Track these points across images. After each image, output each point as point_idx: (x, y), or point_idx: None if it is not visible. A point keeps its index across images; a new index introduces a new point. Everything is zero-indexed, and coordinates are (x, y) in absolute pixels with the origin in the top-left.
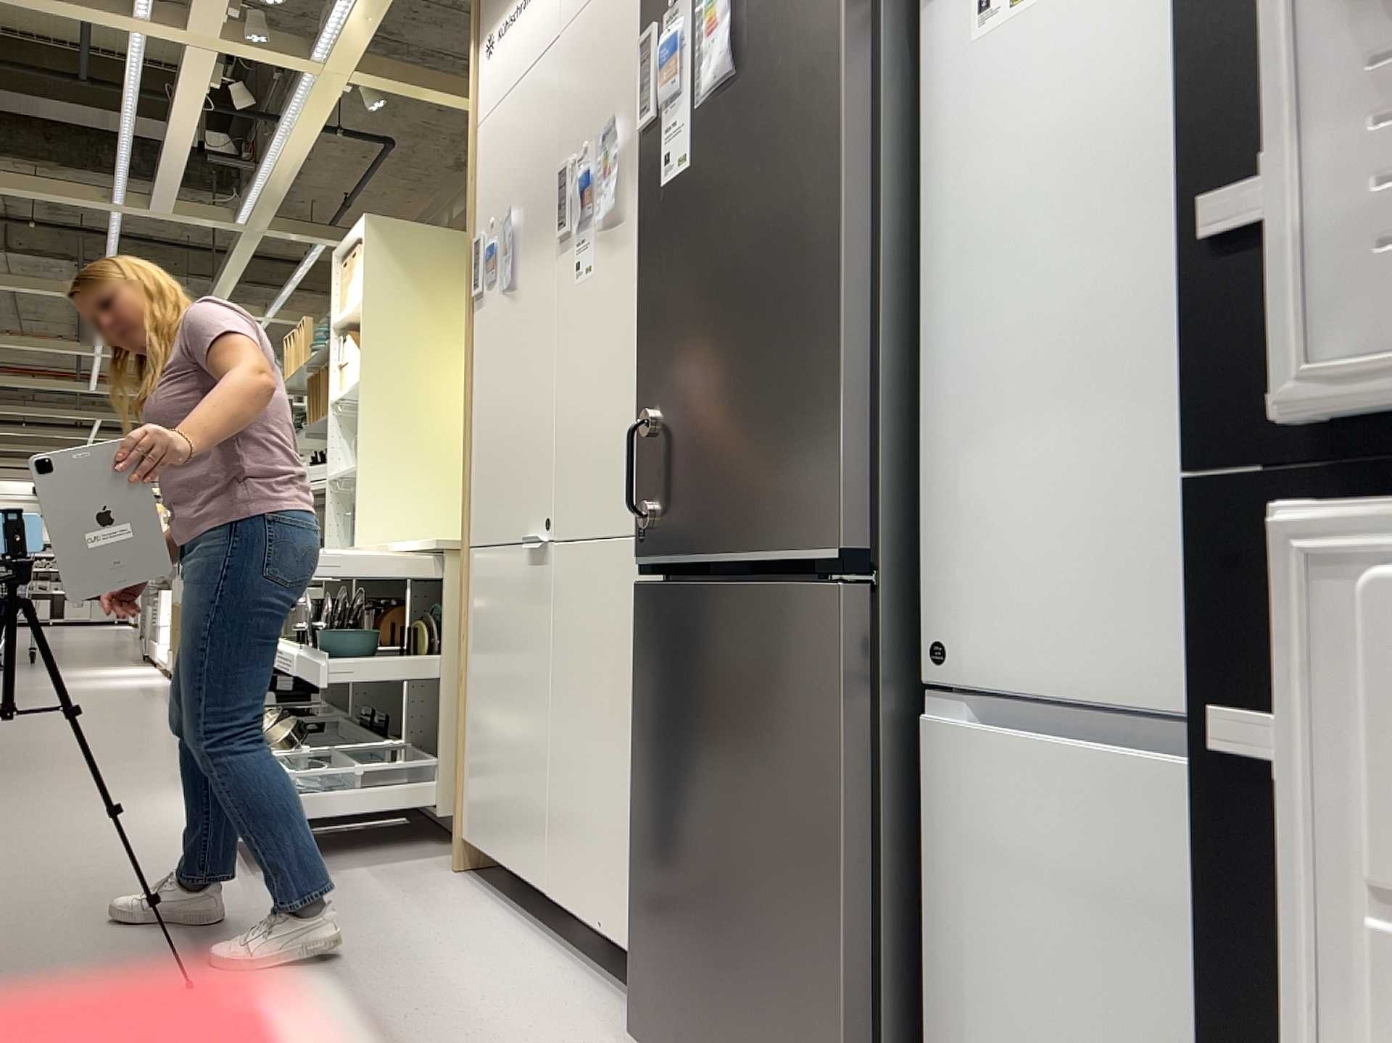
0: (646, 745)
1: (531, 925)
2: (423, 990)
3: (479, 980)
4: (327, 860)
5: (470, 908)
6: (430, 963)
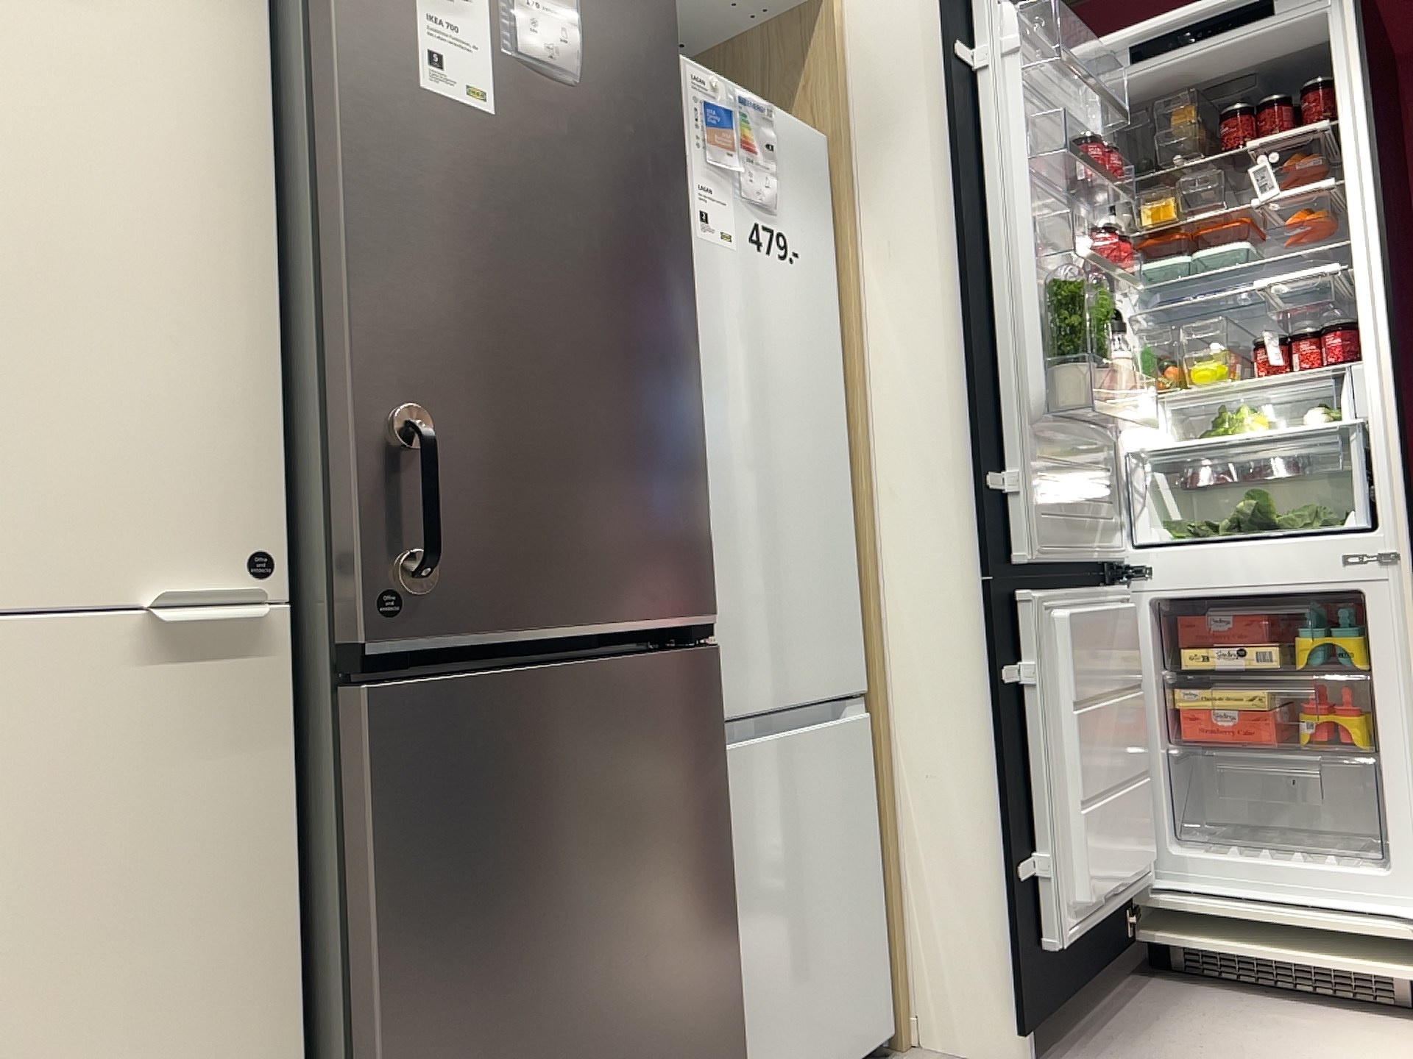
0: (420, 935)
1: None
2: None
3: None
4: None
5: None
6: None
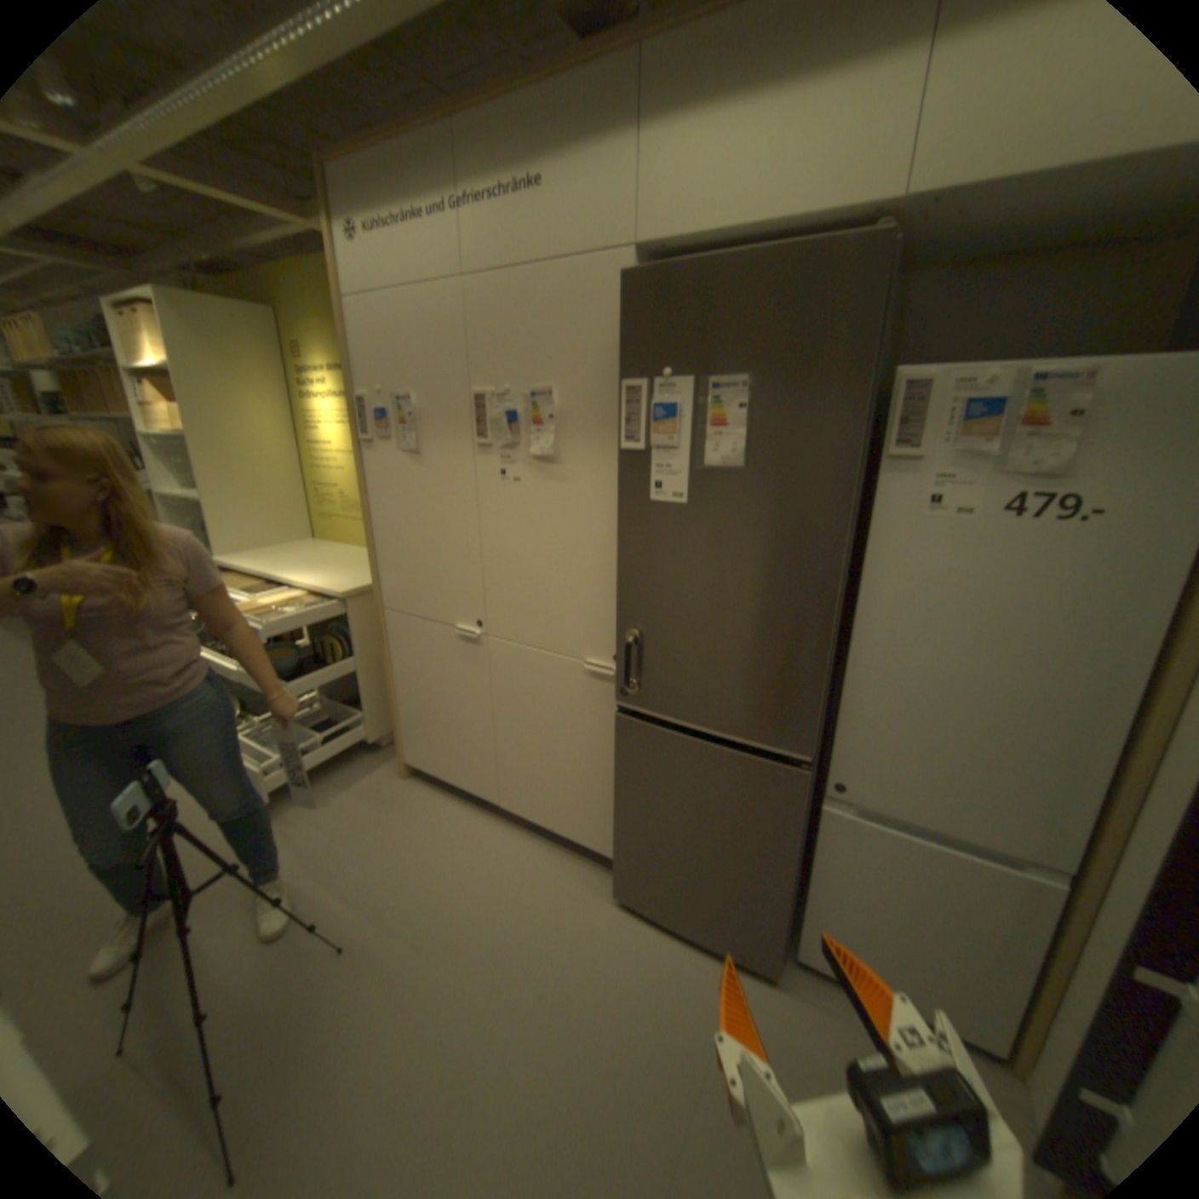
0: (629, 788)
1: (482, 813)
2: (473, 891)
3: (494, 871)
4: (312, 791)
5: (439, 809)
6: (457, 867)
